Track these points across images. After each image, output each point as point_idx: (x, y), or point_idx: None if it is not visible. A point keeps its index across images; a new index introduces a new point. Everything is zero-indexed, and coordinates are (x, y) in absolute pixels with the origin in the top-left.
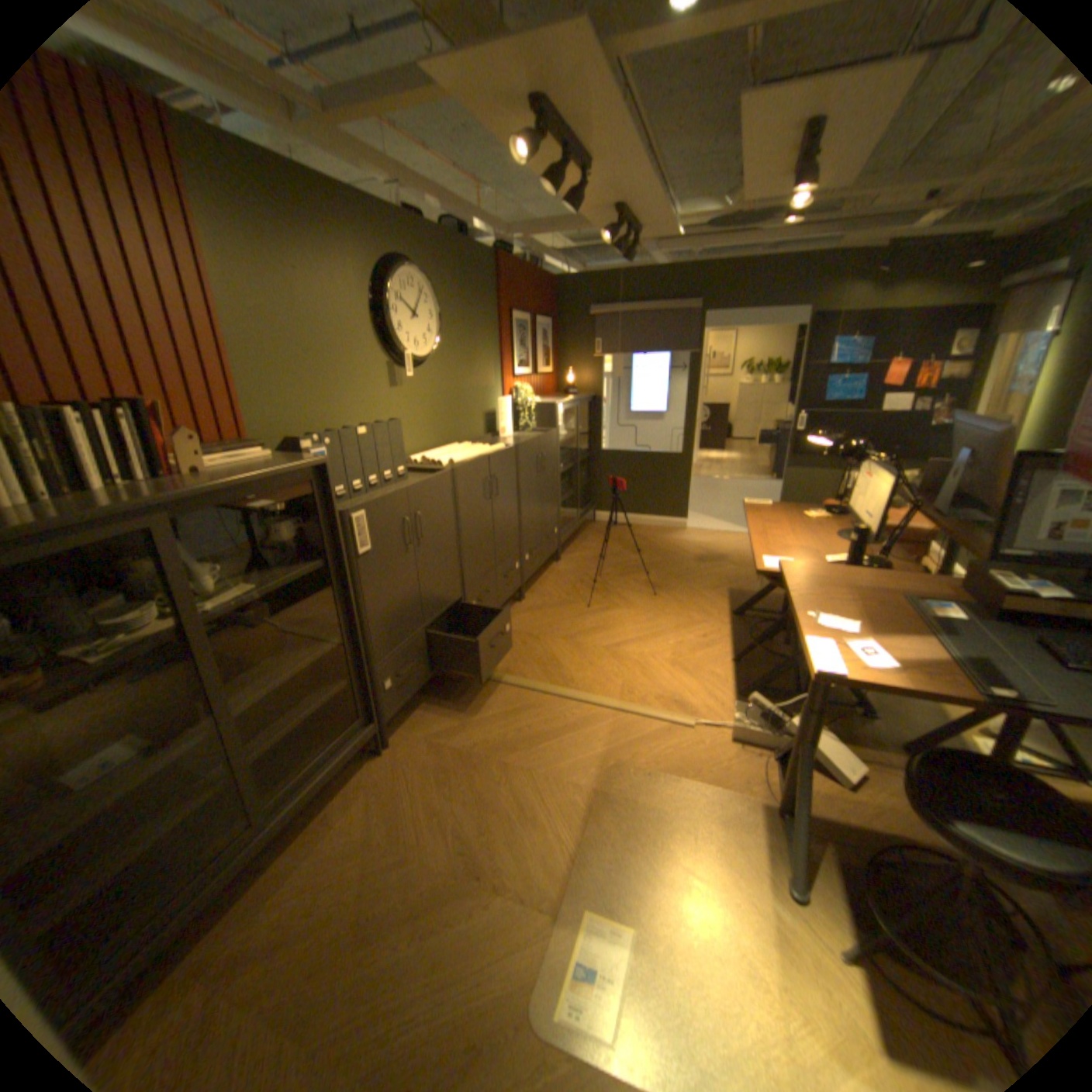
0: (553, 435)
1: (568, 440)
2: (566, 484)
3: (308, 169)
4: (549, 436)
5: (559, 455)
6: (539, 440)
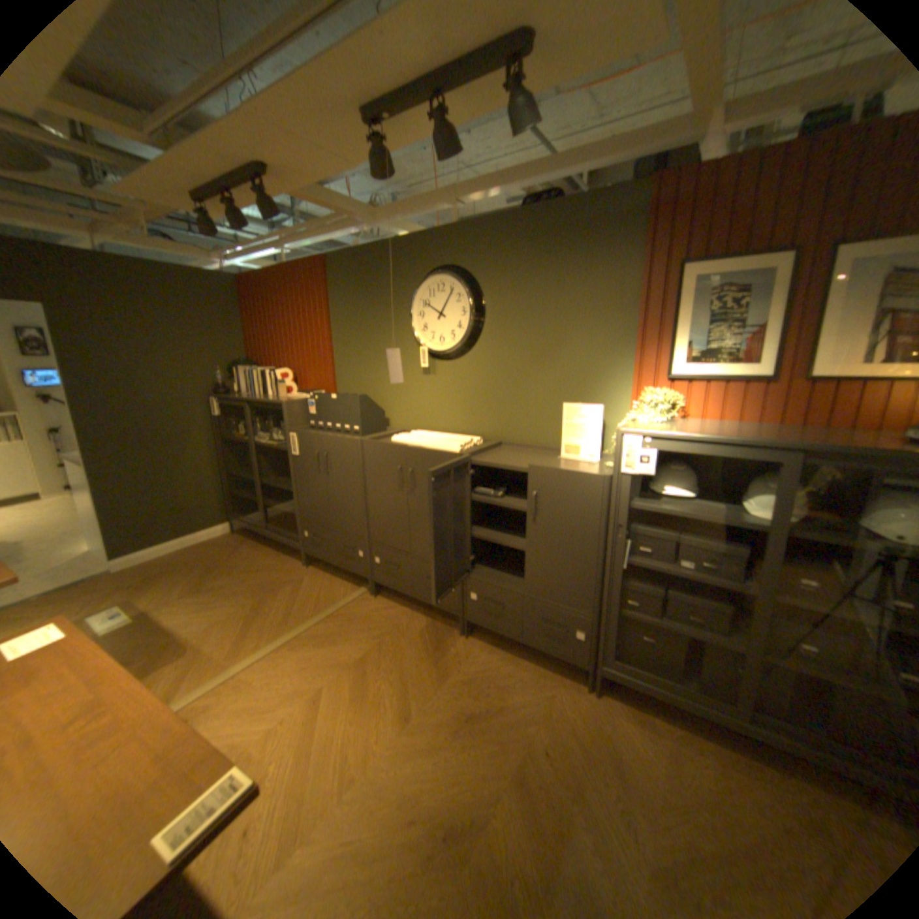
0: (584, 478)
1: (721, 525)
2: (718, 616)
3: (378, 242)
4: (567, 475)
5: (620, 525)
6: (526, 468)
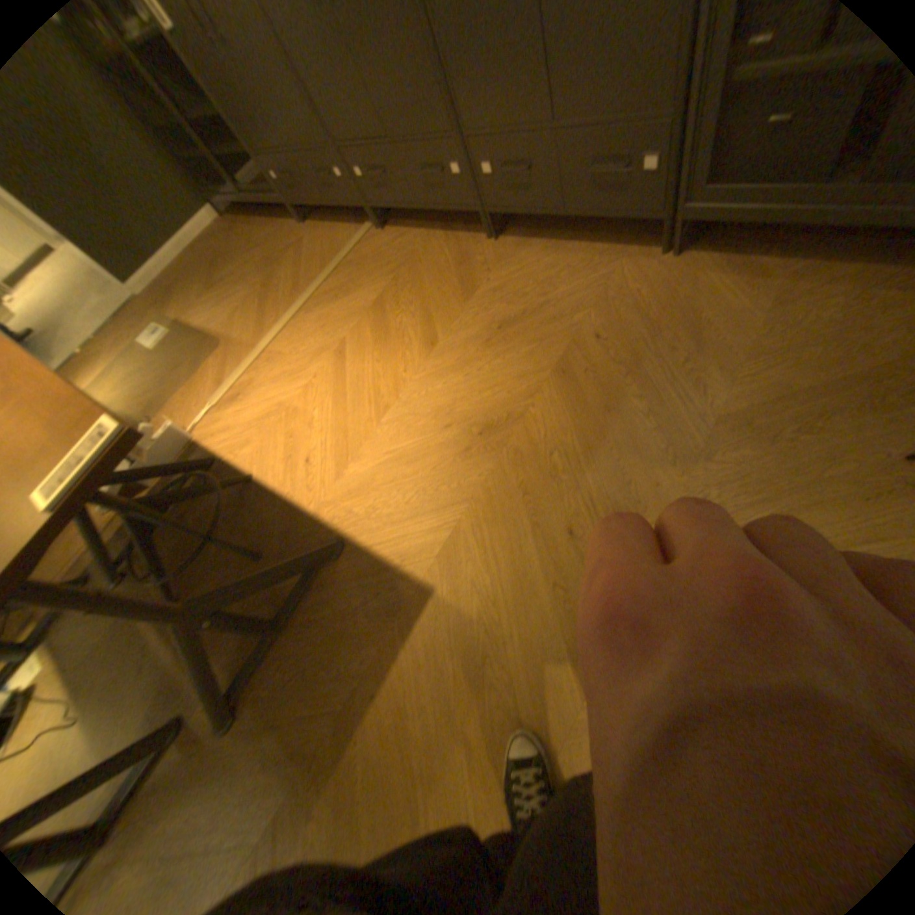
0: None
1: None
2: None
3: None
4: None
5: None
6: None
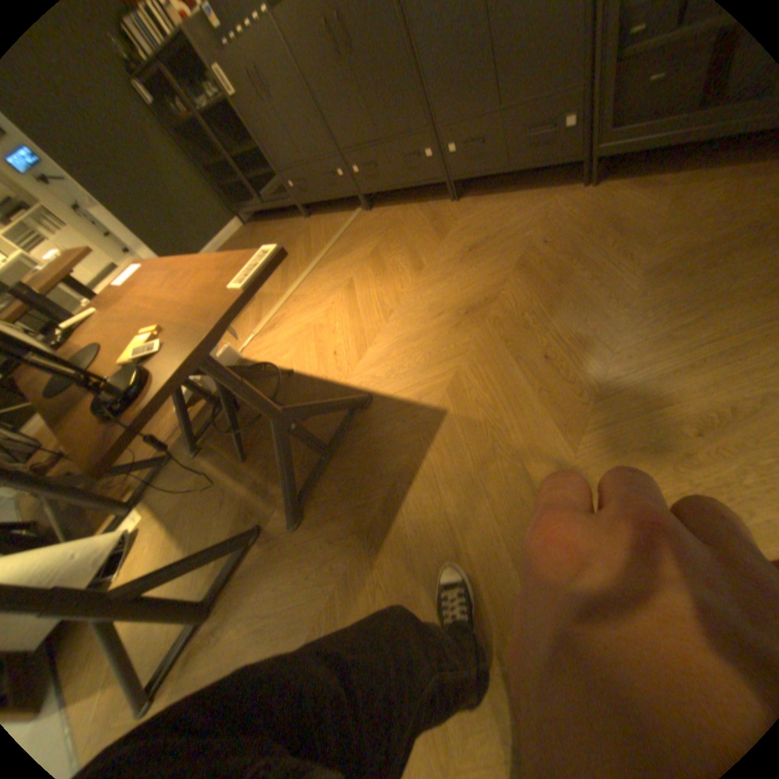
0: None
1: None
2: None
3: None
4: None
5: None
6: None
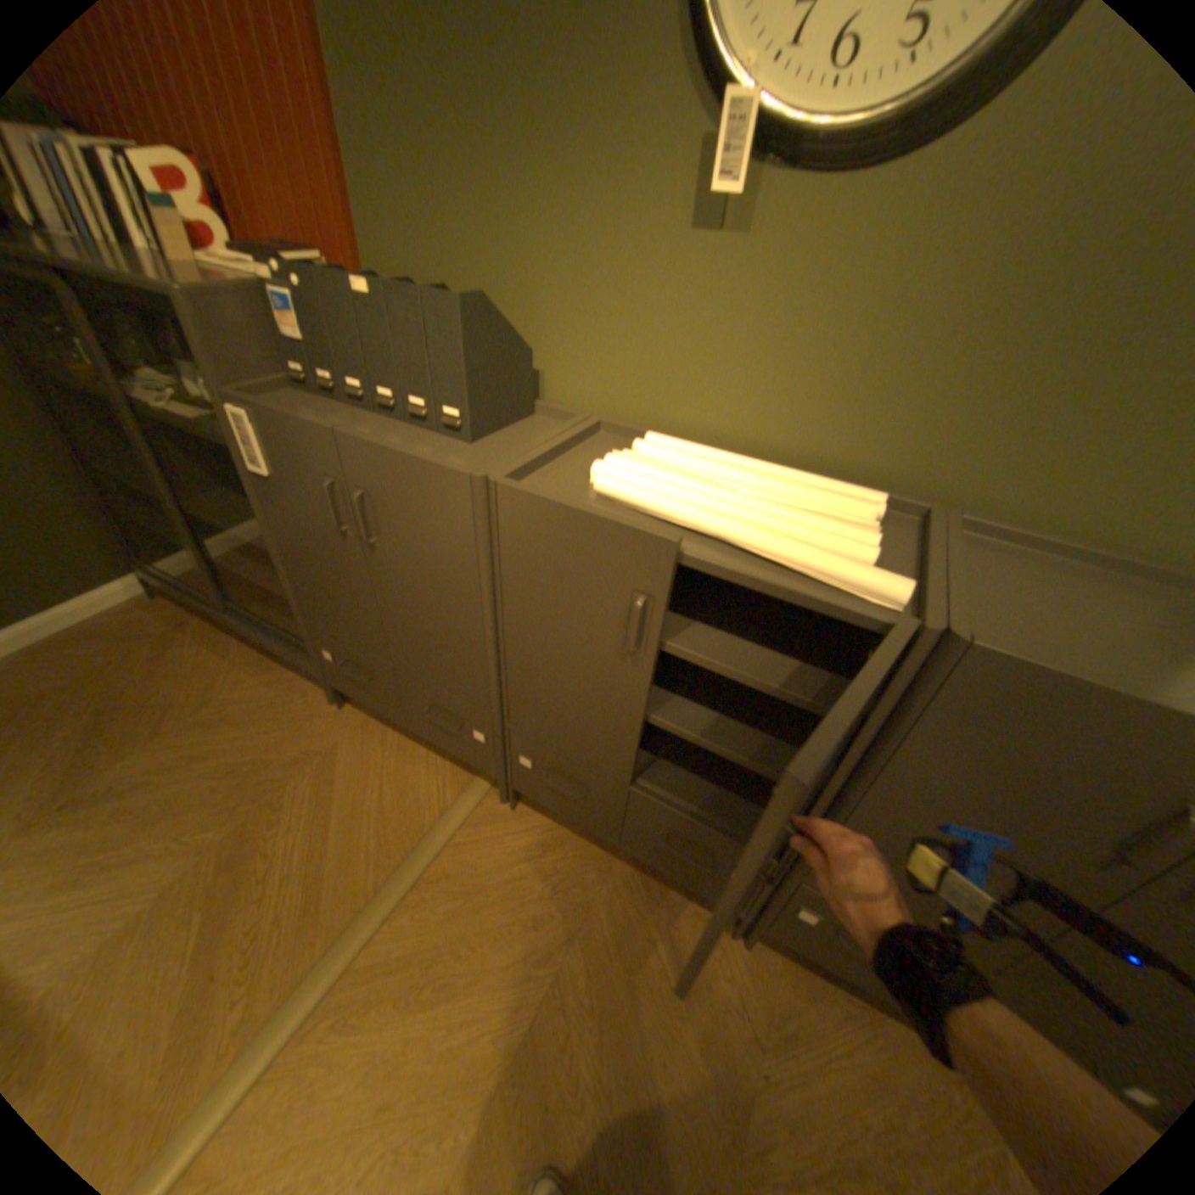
0: None
1: None
2: None
3: None
4: None
5: None
6: None
